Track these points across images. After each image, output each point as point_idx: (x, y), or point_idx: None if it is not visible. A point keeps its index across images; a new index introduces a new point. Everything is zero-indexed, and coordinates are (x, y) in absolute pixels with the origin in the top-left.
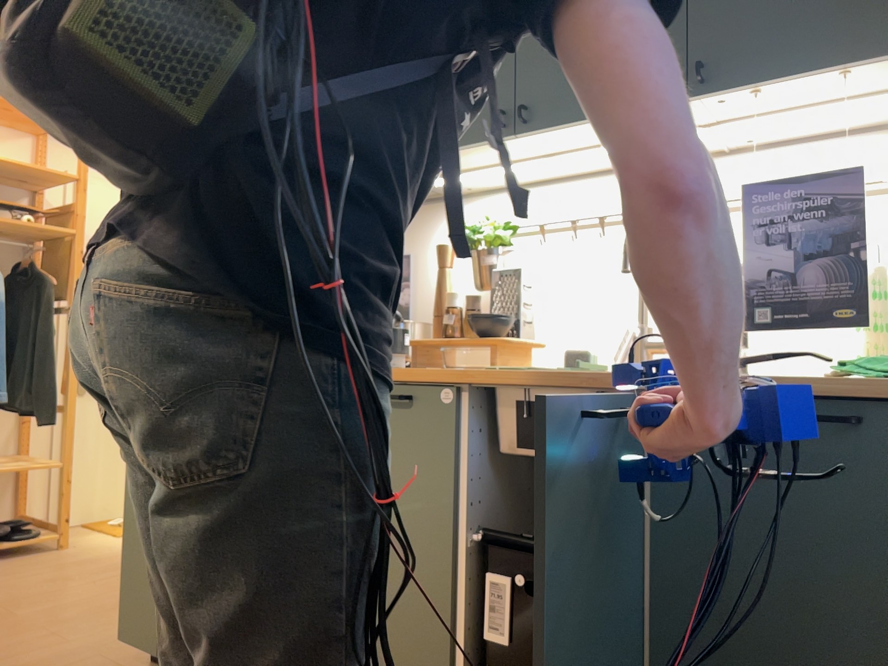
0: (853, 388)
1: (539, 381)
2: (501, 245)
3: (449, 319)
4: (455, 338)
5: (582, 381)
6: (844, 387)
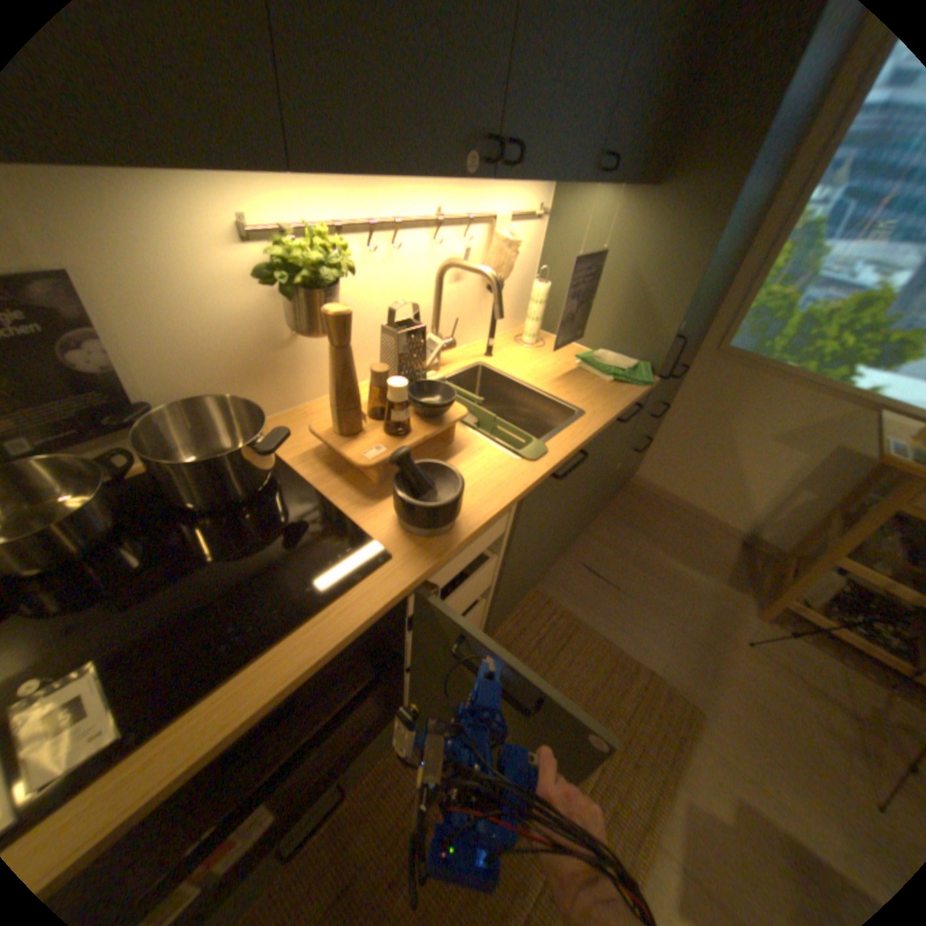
0: (636, 393)
1: (563, 451)
2: (329, 274)
3: (405, 415)
4: (410, 431)
5: (586, 441)
6: (642, 397)
